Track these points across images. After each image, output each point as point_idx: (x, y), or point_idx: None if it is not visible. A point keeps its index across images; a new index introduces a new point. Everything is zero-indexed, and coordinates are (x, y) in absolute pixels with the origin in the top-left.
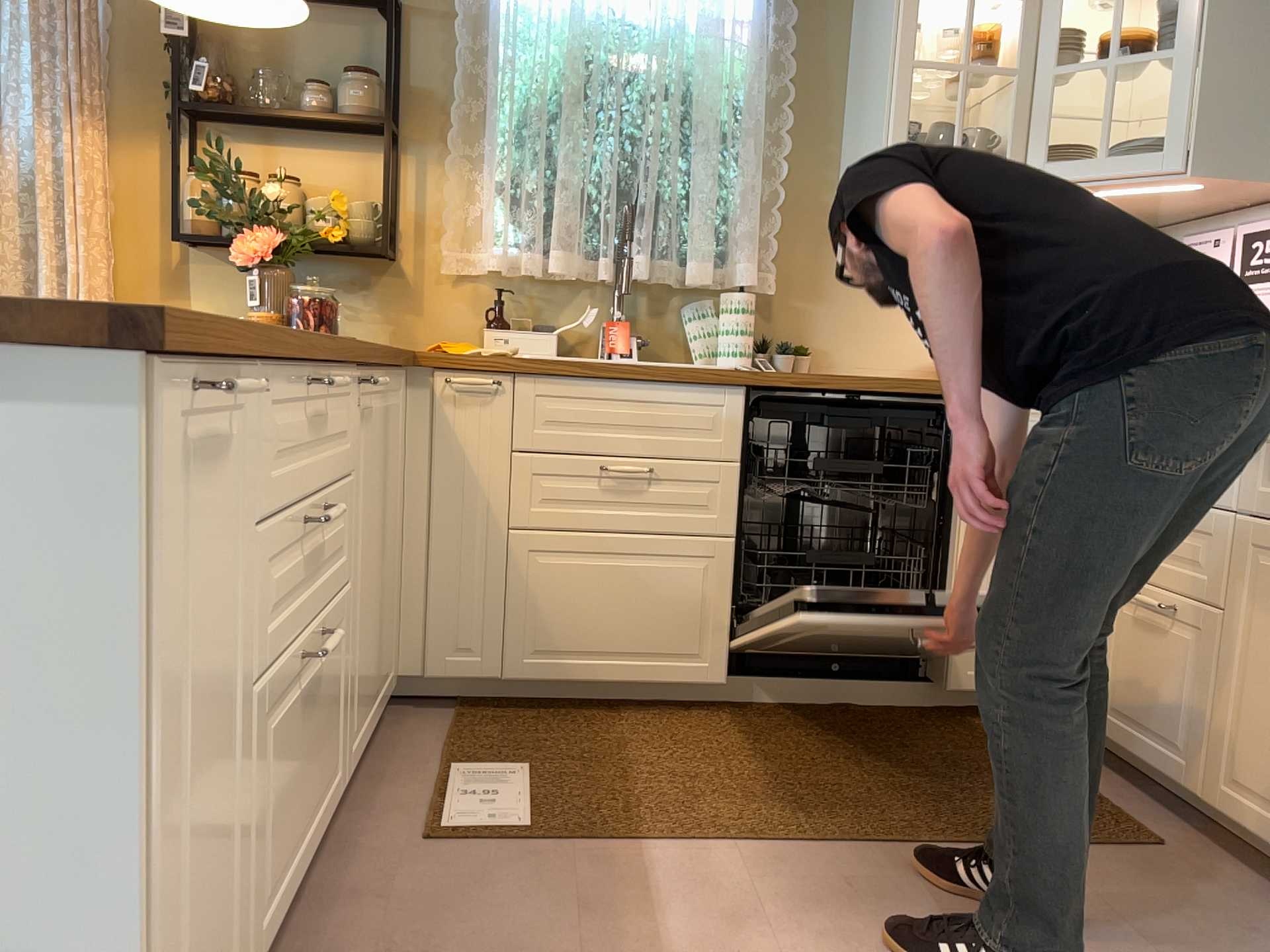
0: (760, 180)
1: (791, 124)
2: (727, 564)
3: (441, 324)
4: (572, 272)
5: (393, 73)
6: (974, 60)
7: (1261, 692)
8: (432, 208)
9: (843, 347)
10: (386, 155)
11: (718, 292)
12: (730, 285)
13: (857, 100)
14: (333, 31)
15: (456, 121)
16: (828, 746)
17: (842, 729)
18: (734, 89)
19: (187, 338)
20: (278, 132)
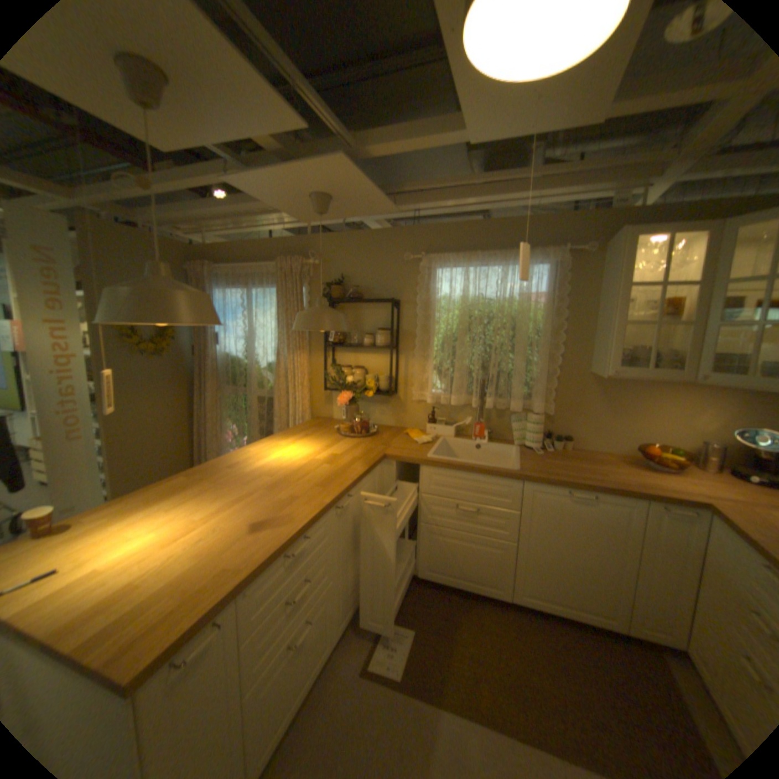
0: (549, 363)
1: (564, 340)
2: (512, 554)
3: (412, 417)
4: (460, 404)
5: (392, 330)
6: (668, 313)
7: None
8: (409, 375)
9: (591, 438)
10: (393, 355)
11: (528, 410)
12: (532, 410)
13: (601, 327)
14: (375, 311)
15: (417, 344)
16: (555, 655)
17: (567, 641)
18: (535, 325)
19: (176, 642)
20: (357, 348)
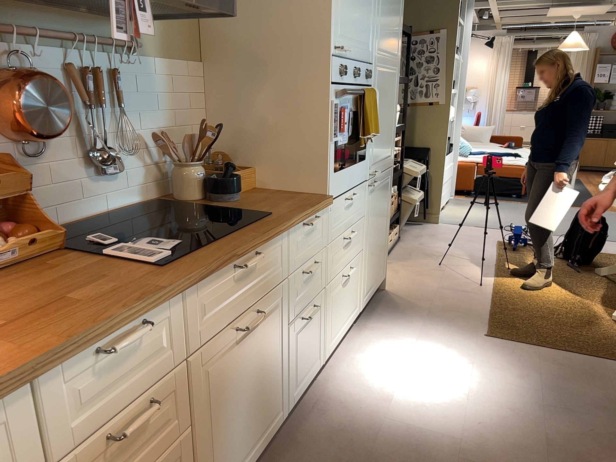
0: None
1: None
2: None
3: None
4: None
5: None
6: None
7: (217, 435)
8: None
9: None
10: None
11: None
12: None
13: None
14: None
15: None
16: None
17: None
18: None
19: None
20: None
